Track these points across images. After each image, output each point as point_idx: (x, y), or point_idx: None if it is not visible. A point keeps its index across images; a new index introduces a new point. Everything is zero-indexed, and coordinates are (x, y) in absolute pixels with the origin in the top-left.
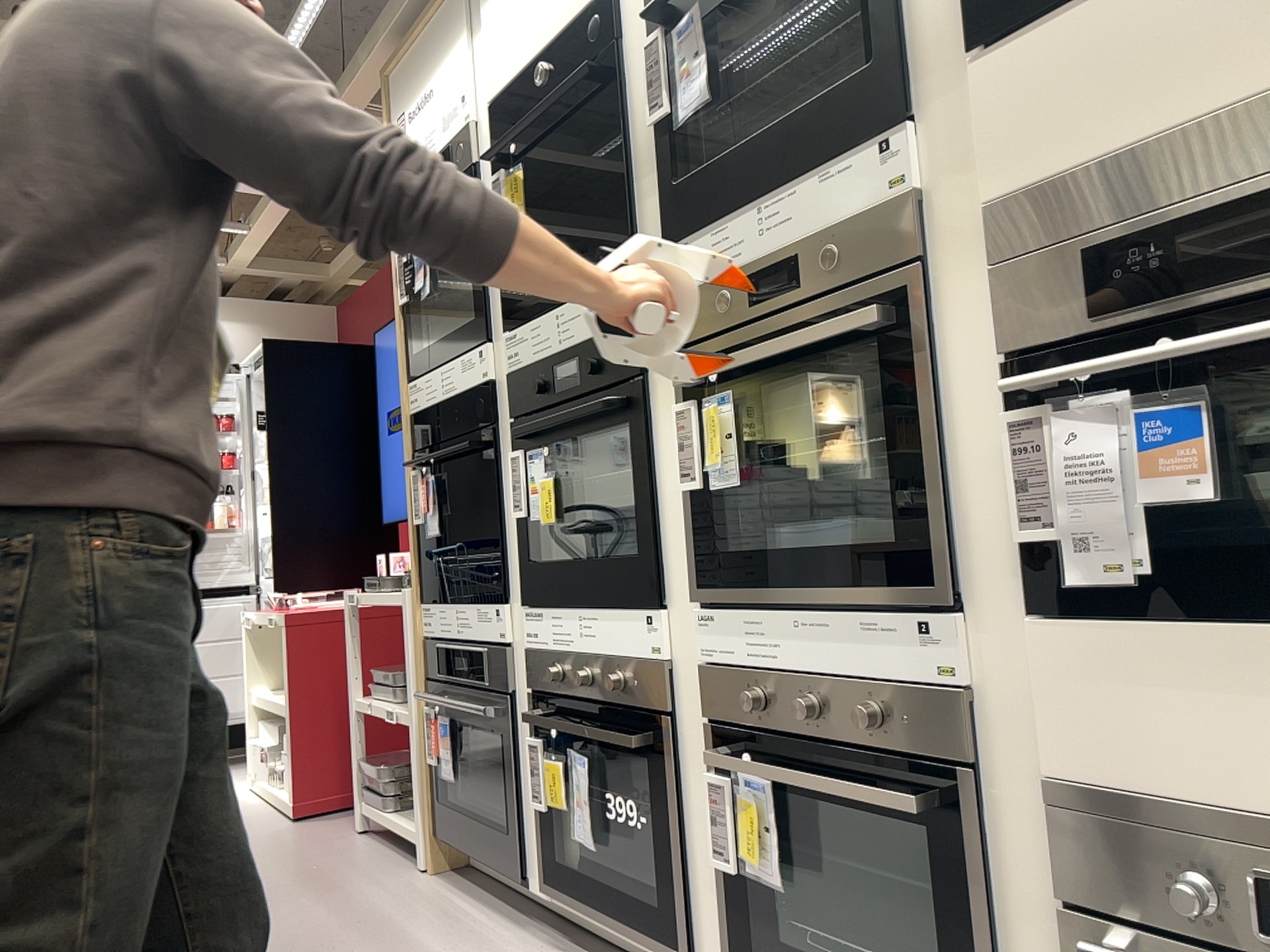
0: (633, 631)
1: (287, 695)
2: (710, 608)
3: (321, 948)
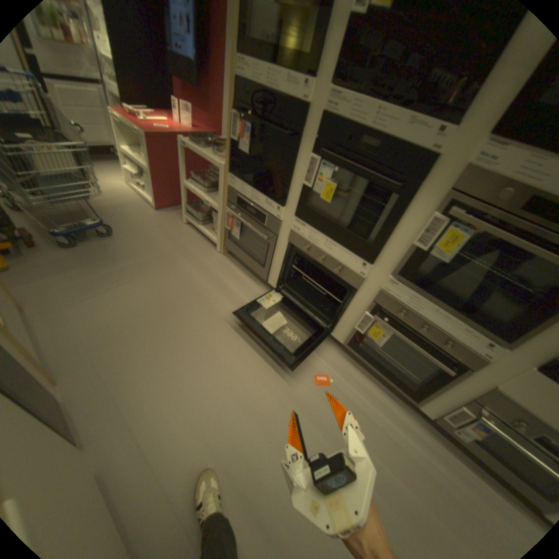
0: (354, 261)
1: (143, 162)
2: (399, 281)
3: (205, 292)
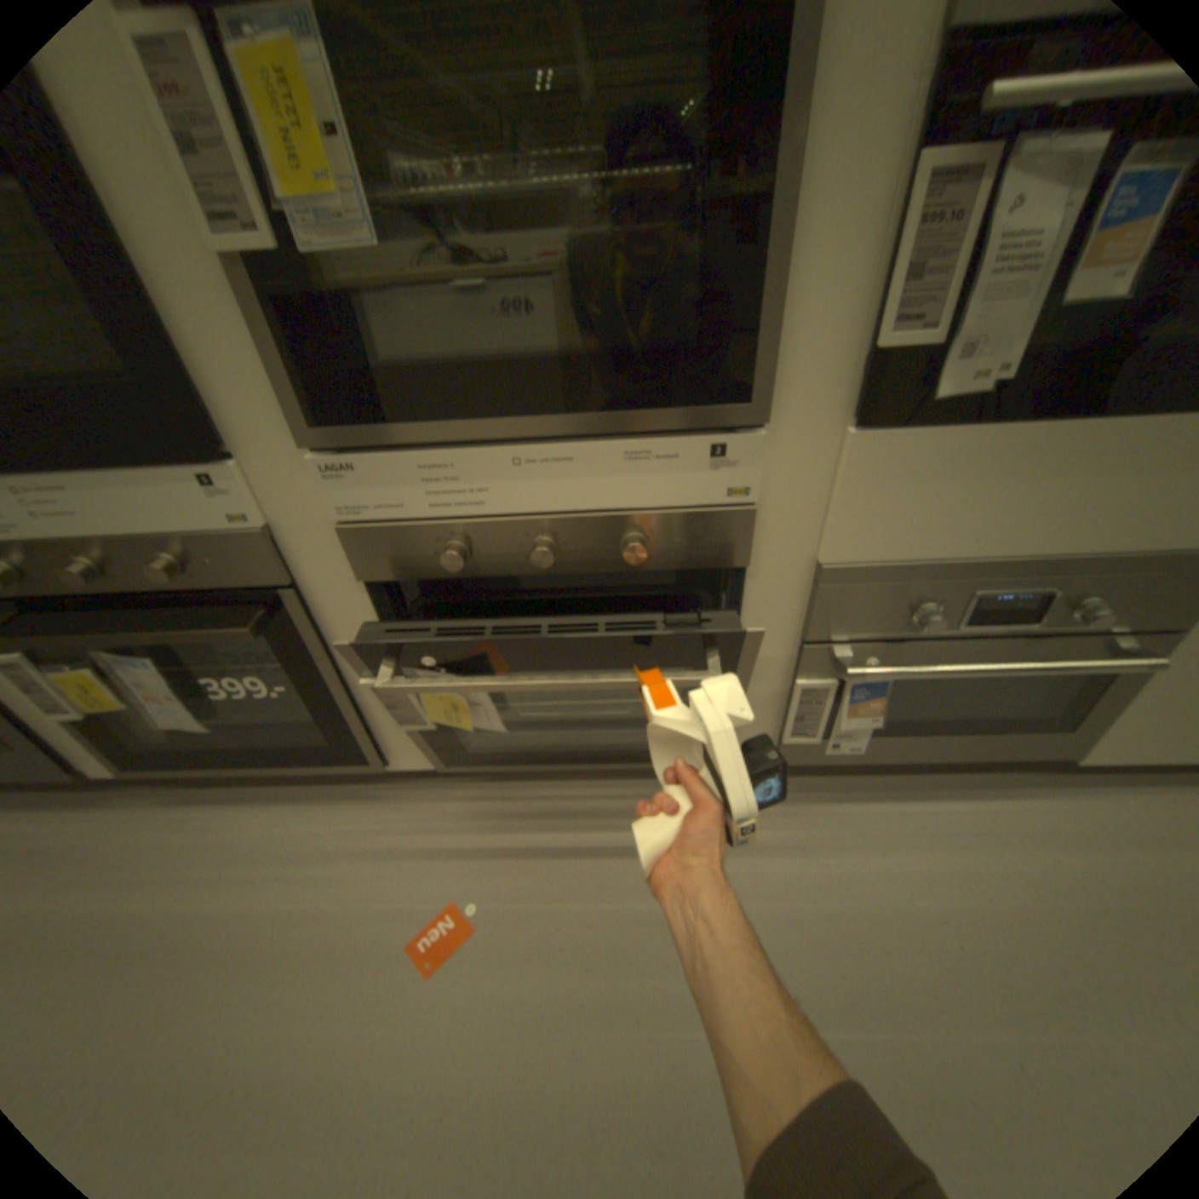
0: (169, 492)
1: None
2: (337, 447)
3: None
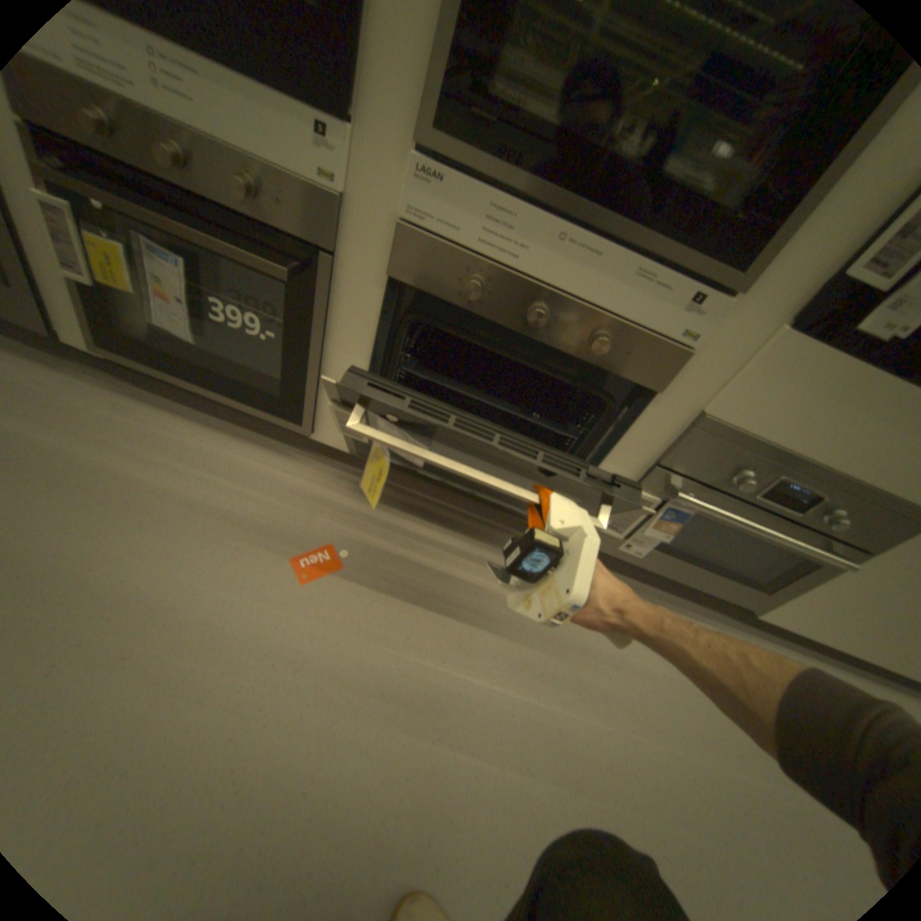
0: (286, 127)
1: None
2: (442, 159)
3: None
